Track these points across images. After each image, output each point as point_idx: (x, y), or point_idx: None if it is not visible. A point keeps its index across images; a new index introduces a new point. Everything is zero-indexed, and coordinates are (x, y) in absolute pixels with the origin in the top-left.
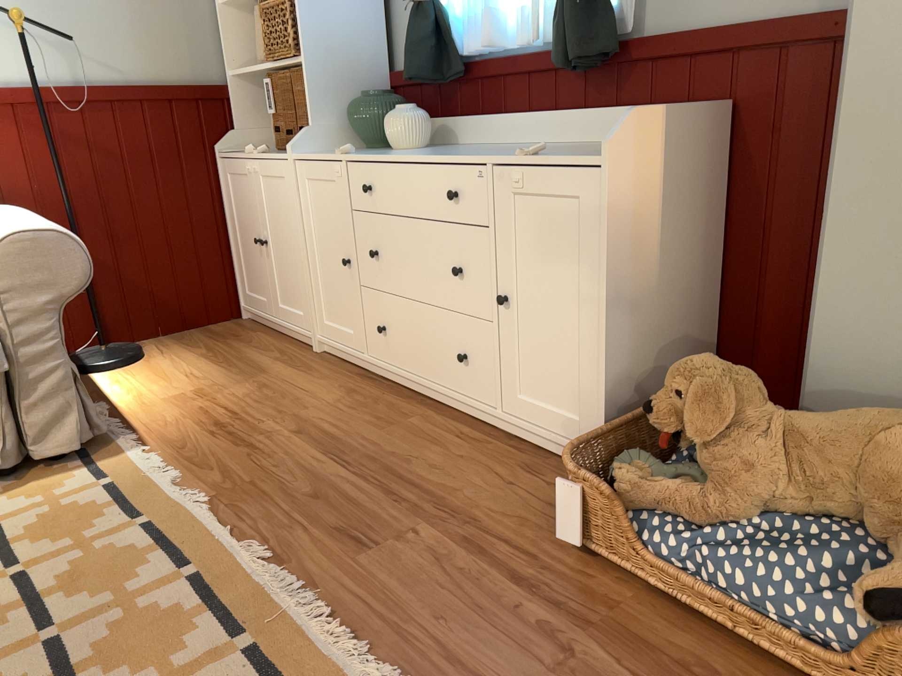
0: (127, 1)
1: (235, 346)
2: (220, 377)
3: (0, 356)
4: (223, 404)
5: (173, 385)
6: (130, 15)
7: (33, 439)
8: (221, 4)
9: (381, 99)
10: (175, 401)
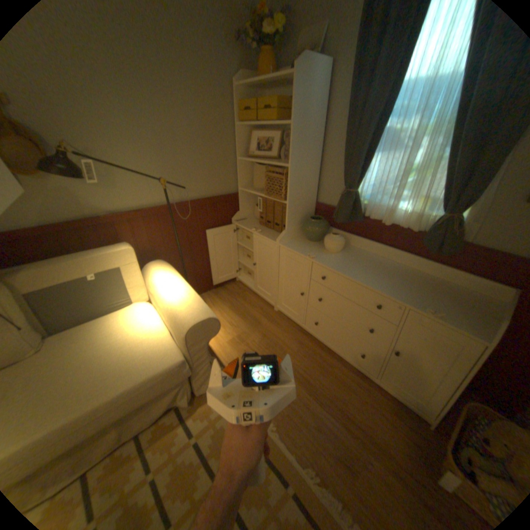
0: (201, 159)
1: (240, 301)
2: (243, 326)
3: (188, 371)
4: (253, 348)
5: (227, 331)
6: (202, 165)
7: (195, 390)
8: (239, 157)
9: (321, 224)
10: (232, 344)
